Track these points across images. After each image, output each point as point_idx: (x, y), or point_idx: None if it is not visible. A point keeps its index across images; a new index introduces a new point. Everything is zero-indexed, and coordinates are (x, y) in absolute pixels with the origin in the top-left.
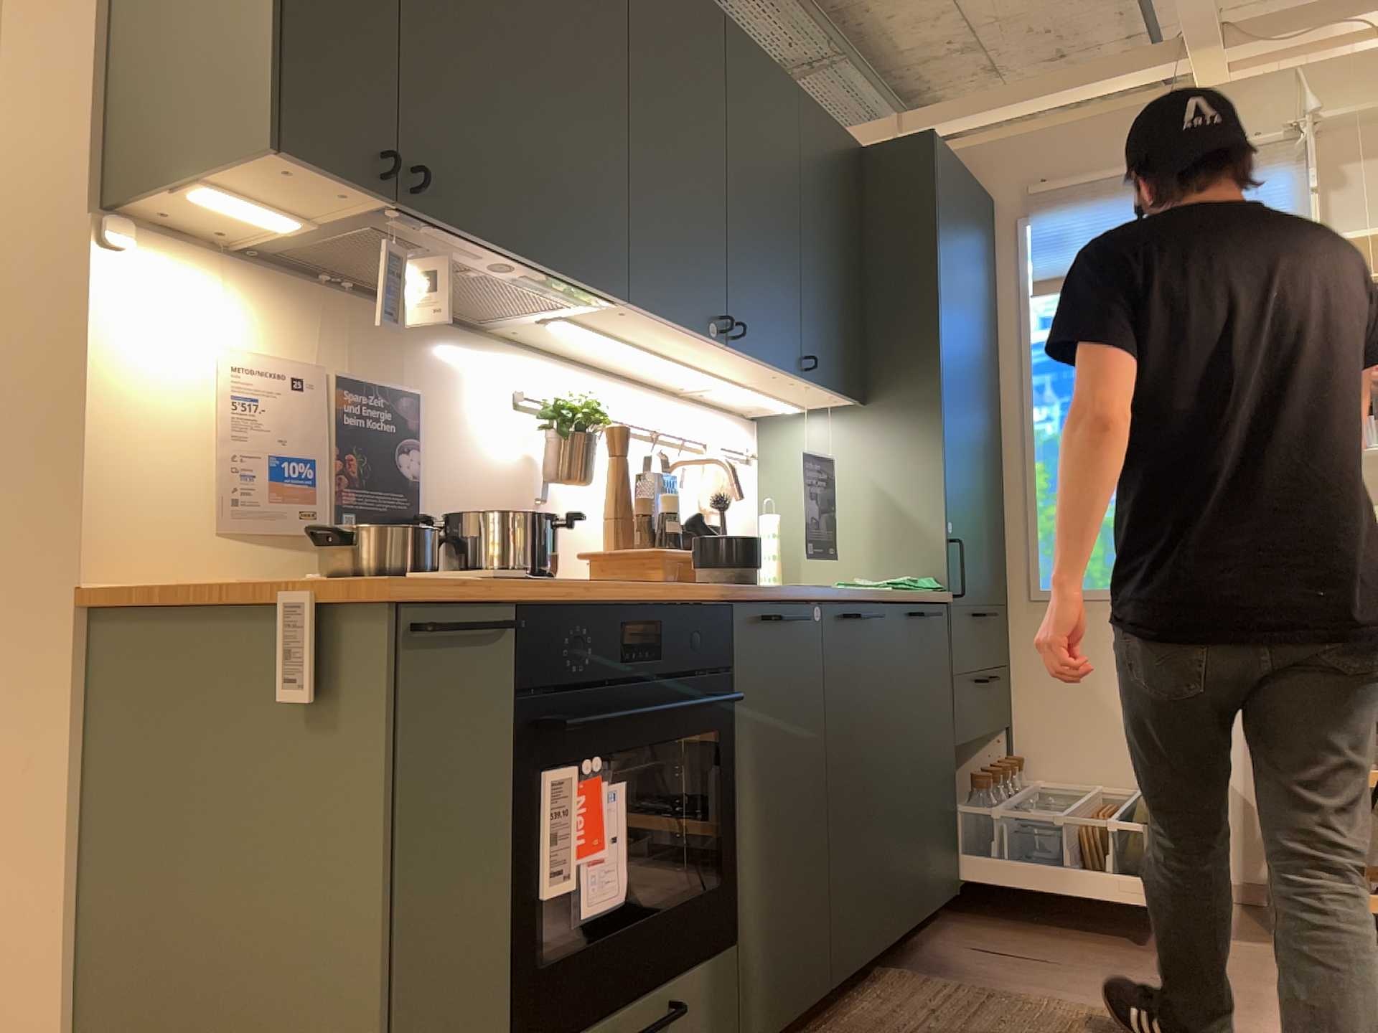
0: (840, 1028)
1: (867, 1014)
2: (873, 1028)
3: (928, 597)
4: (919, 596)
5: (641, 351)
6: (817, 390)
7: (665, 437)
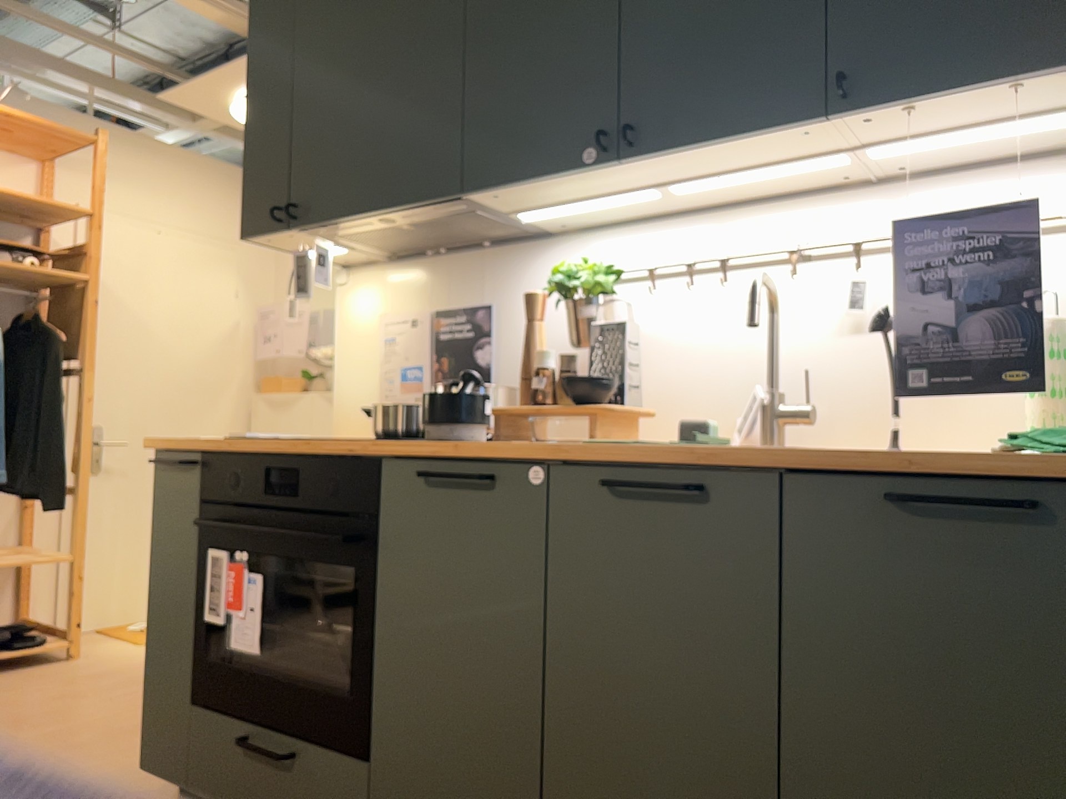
0: None
1: None
2: None
3: (1025, 466)
4: (980, 462)
5: (624, 196)
6: (955, 101)
7: (827, 252)
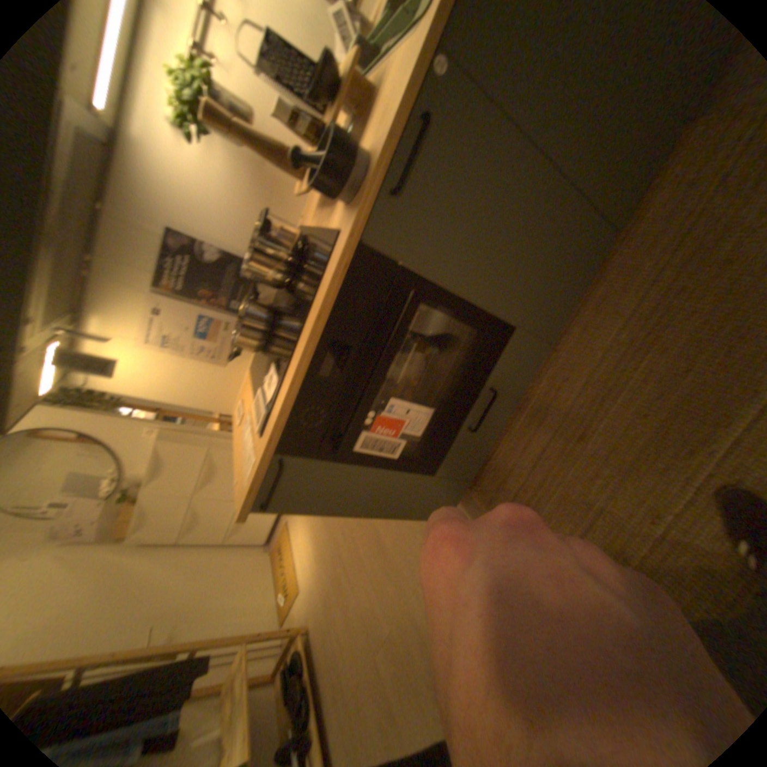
0: (634, 236)
1: (660, 207)
2: (661, 226)
3: None
4: None
5: None
6: None
7: None
